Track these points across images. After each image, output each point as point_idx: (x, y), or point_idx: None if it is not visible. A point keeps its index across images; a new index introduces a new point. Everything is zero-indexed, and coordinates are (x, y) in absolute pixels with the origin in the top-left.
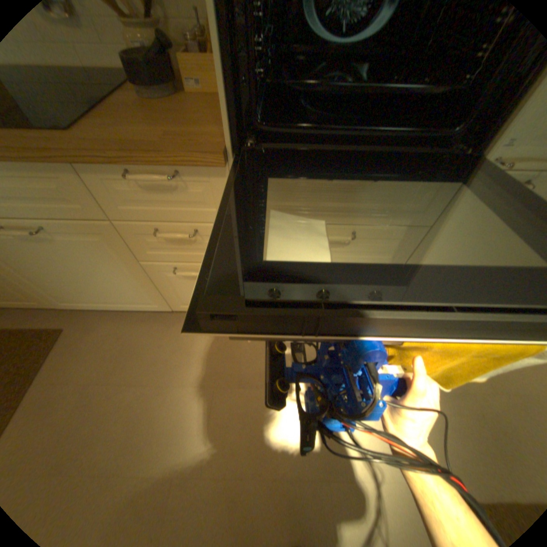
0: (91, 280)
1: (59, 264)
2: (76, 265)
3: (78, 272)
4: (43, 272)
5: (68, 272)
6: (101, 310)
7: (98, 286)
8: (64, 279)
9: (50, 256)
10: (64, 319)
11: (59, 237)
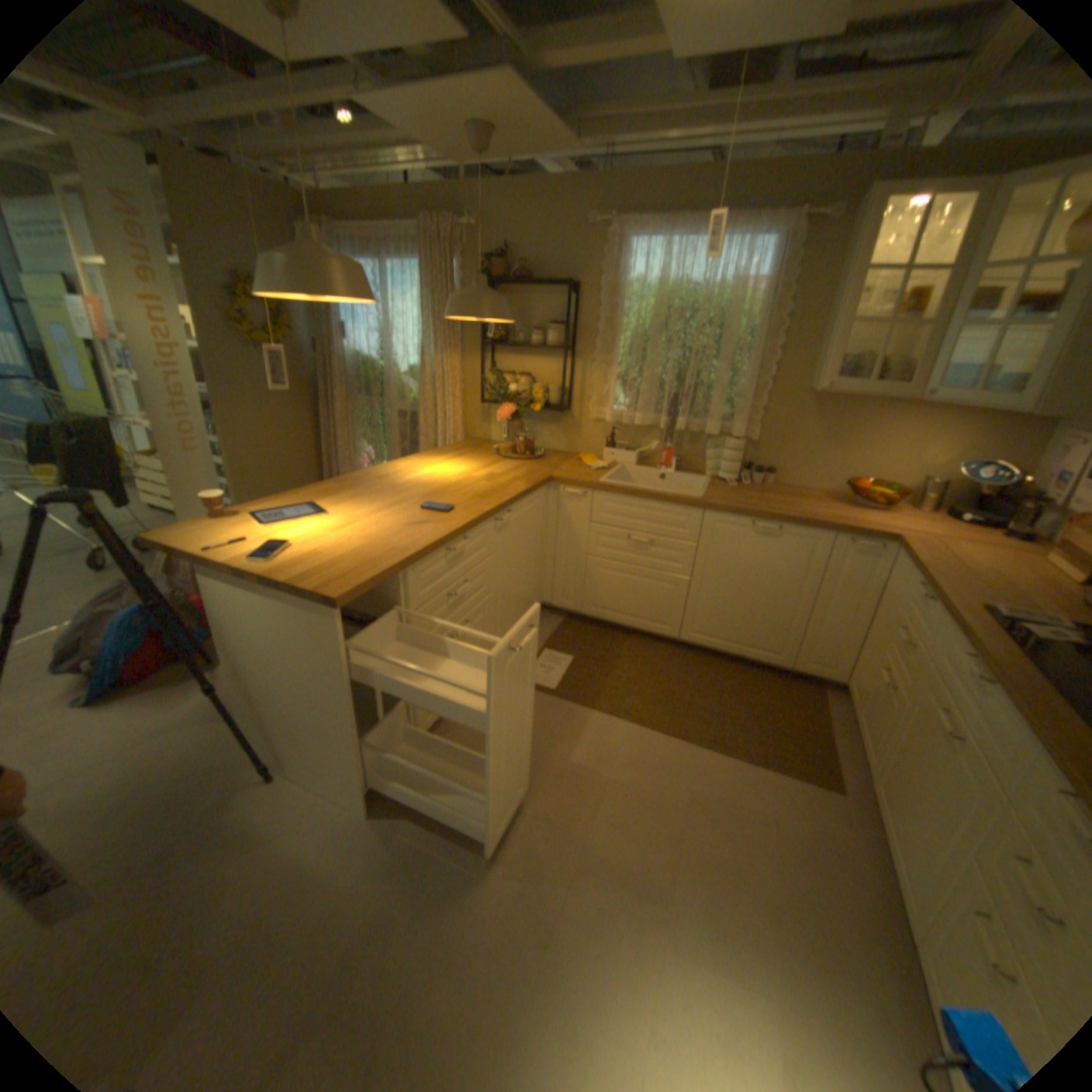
0: (926, 812)
1: (932, 773)
2: (938, 789)
3: (930, 794)
4: (917, 761)
5: (926, 785)
6: (888, 840)
7: (920, 824)
8: (916, 783)
9: (938, 761)
10: (862, 800)
11: (964, 762)
